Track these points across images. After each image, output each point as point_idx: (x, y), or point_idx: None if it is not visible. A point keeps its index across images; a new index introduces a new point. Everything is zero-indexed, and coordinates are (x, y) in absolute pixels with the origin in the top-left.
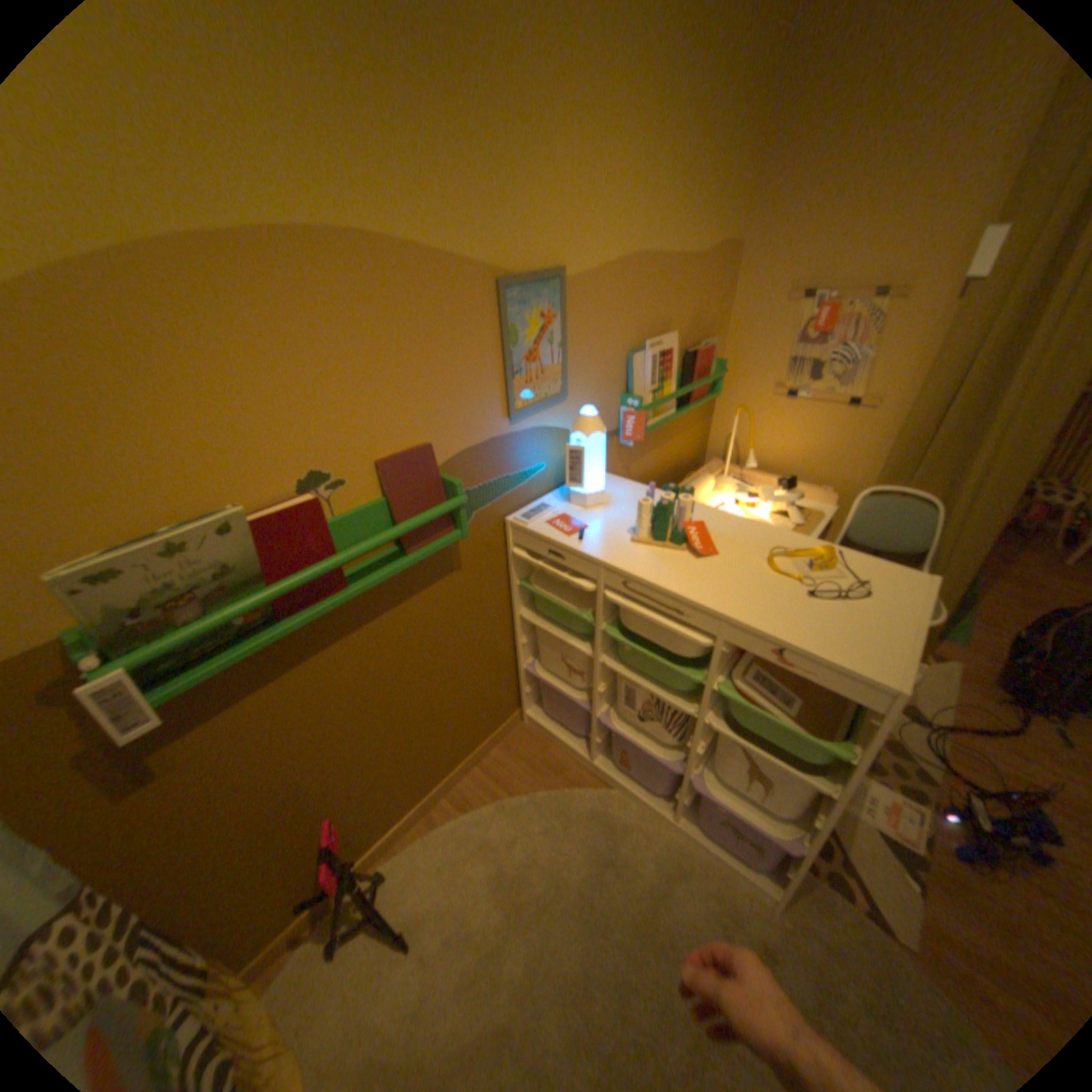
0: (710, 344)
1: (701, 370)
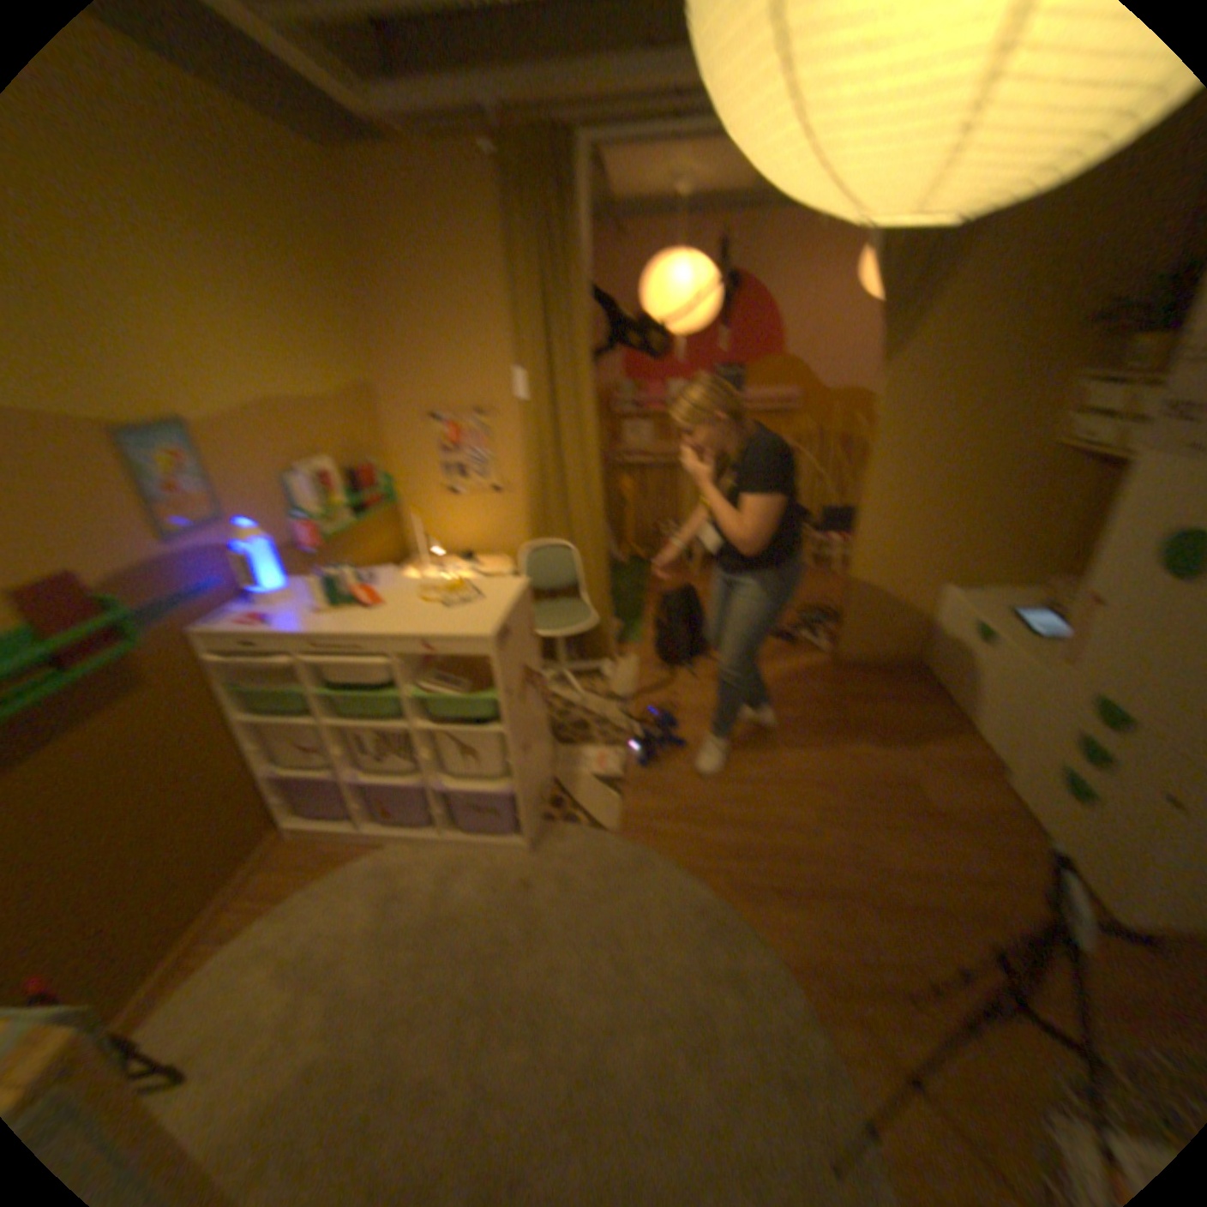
0: (374, 466)
1: (372, 486)
